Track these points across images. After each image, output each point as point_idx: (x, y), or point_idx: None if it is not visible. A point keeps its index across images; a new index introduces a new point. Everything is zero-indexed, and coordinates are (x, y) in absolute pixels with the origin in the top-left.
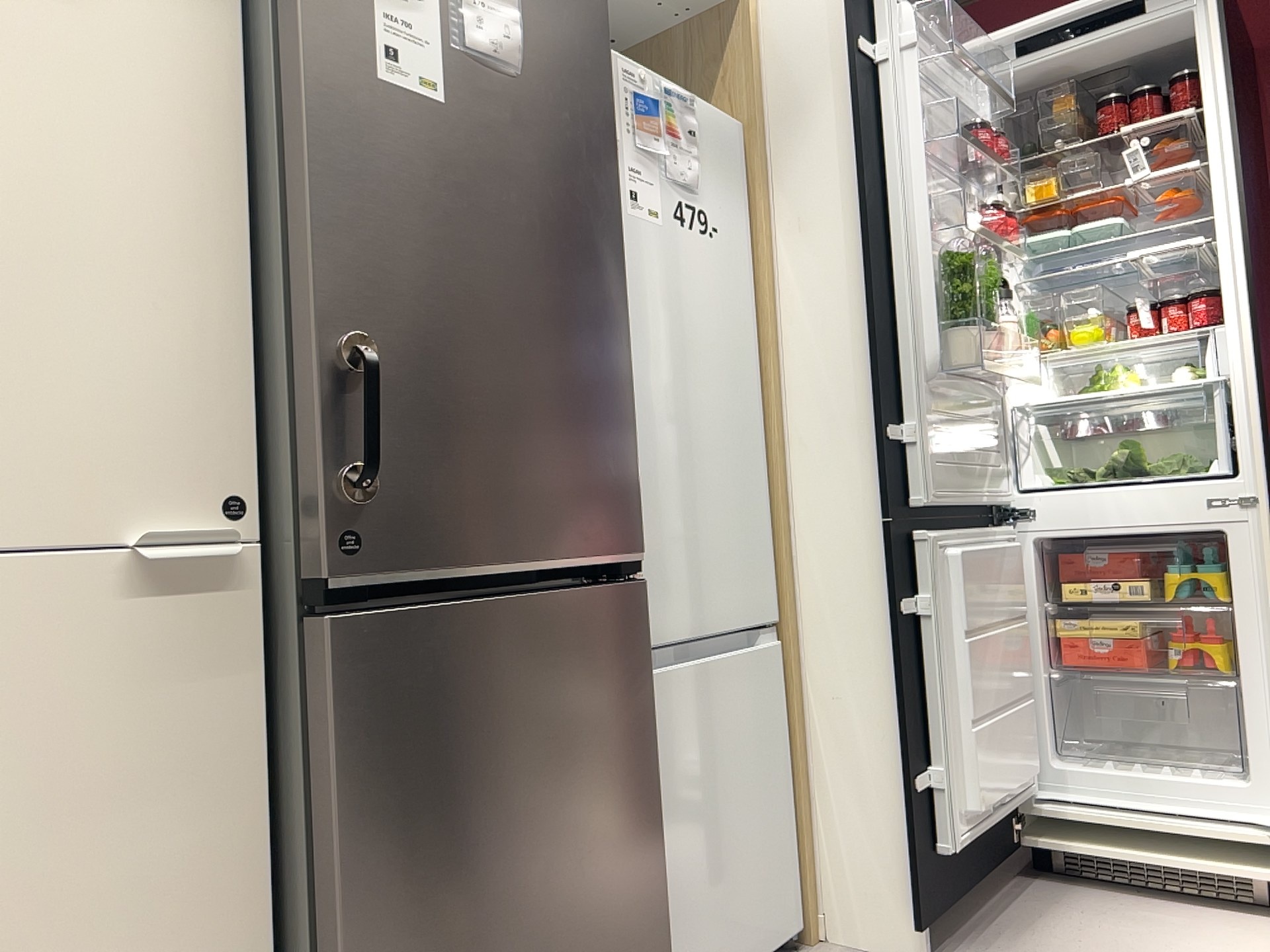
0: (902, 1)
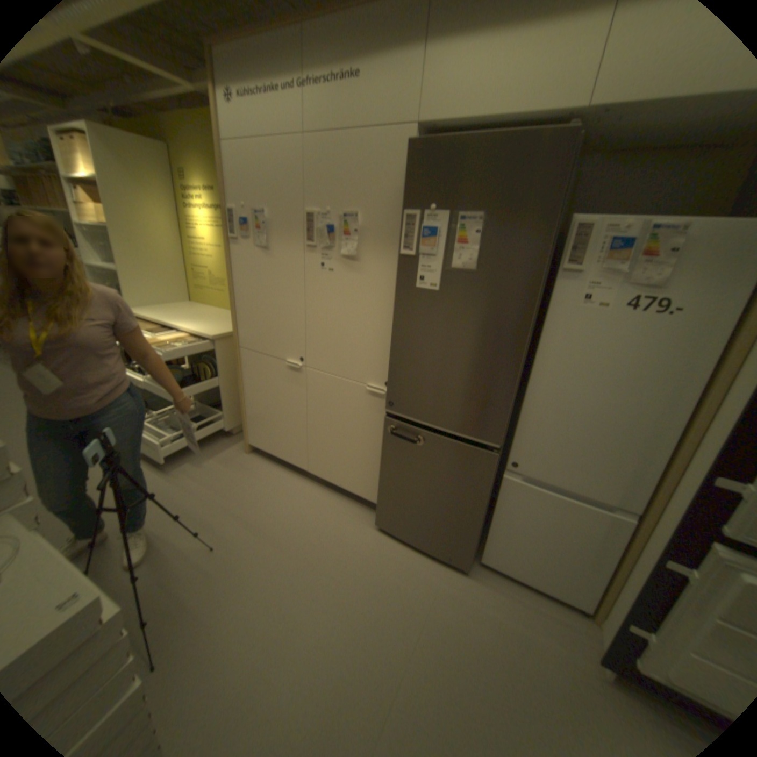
0: None
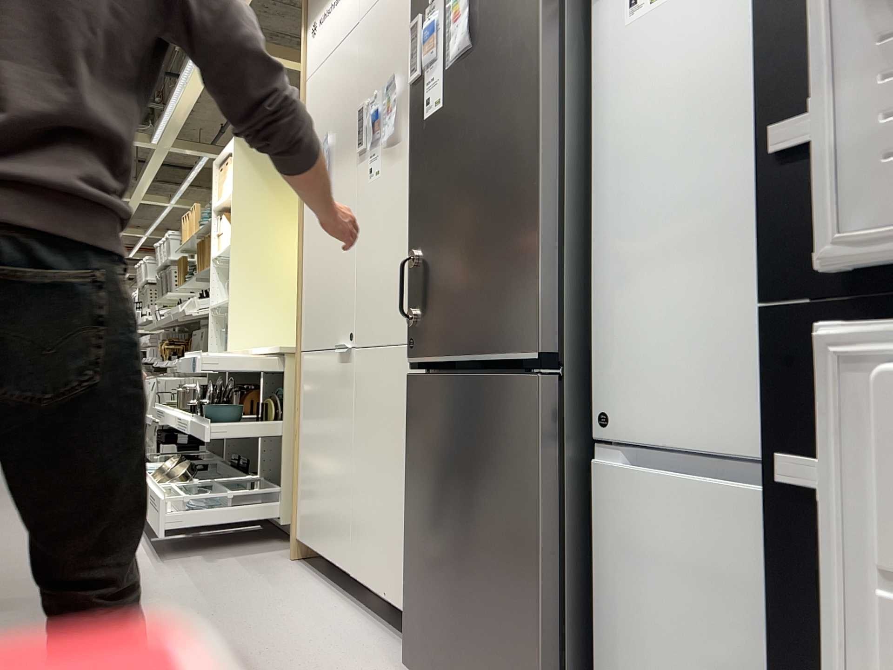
0: None
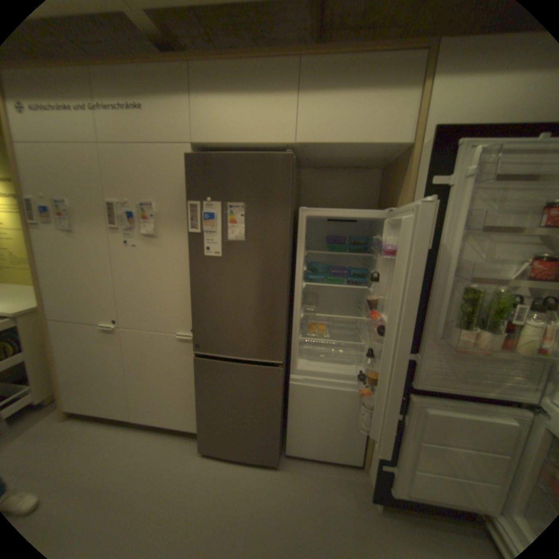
0: (479, 144)
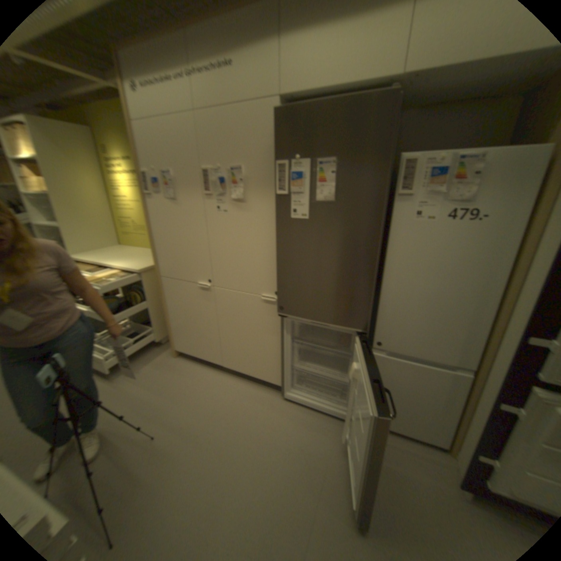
0: None
